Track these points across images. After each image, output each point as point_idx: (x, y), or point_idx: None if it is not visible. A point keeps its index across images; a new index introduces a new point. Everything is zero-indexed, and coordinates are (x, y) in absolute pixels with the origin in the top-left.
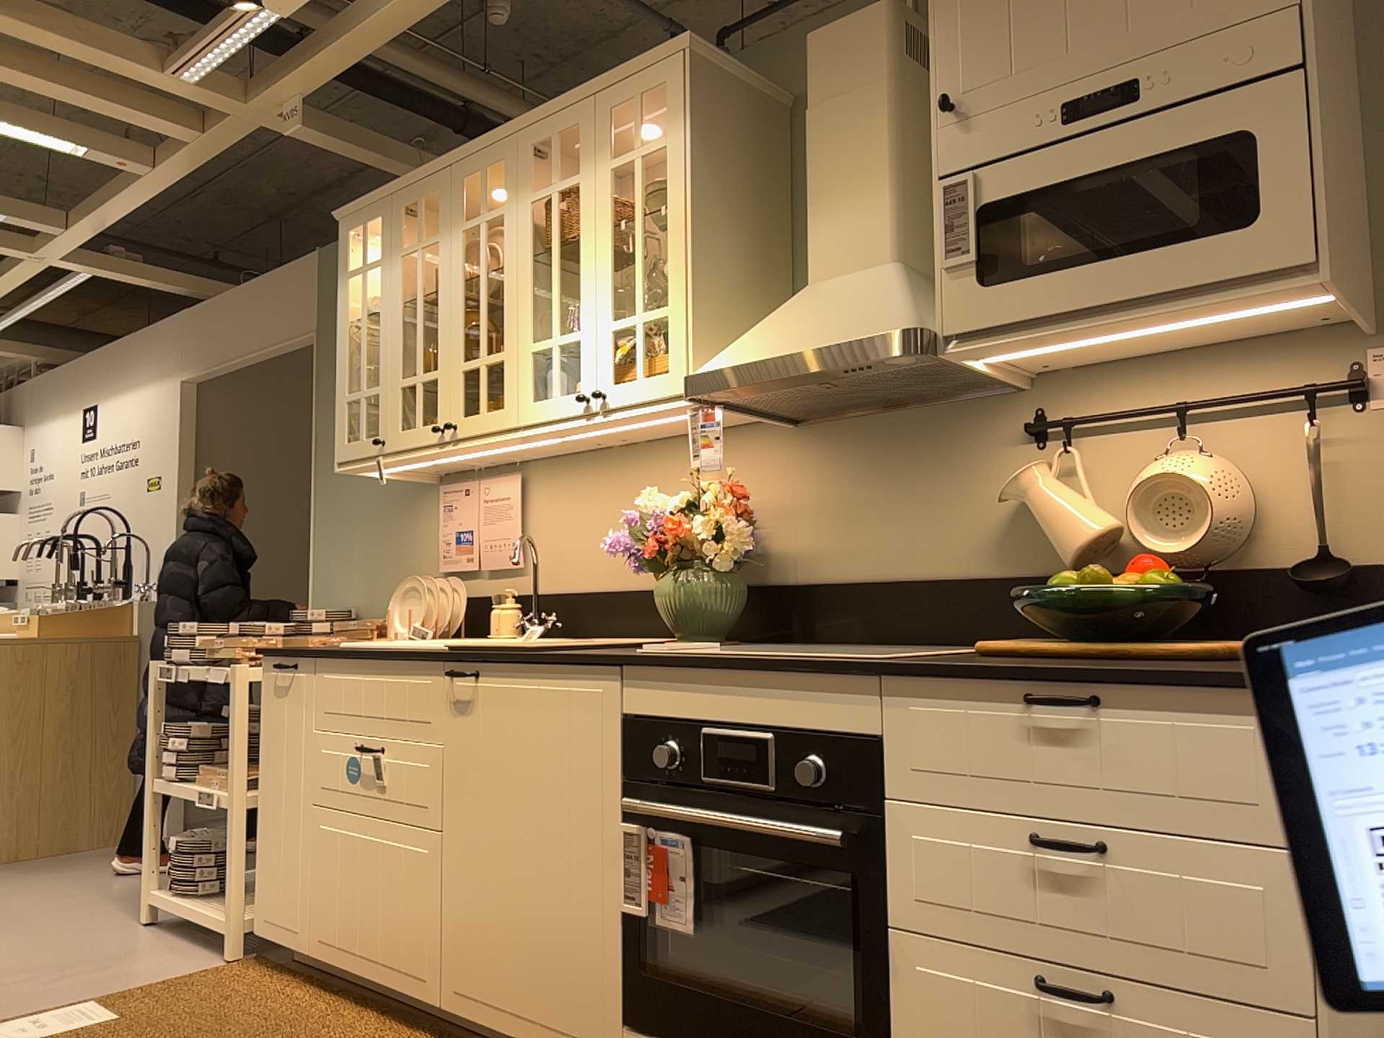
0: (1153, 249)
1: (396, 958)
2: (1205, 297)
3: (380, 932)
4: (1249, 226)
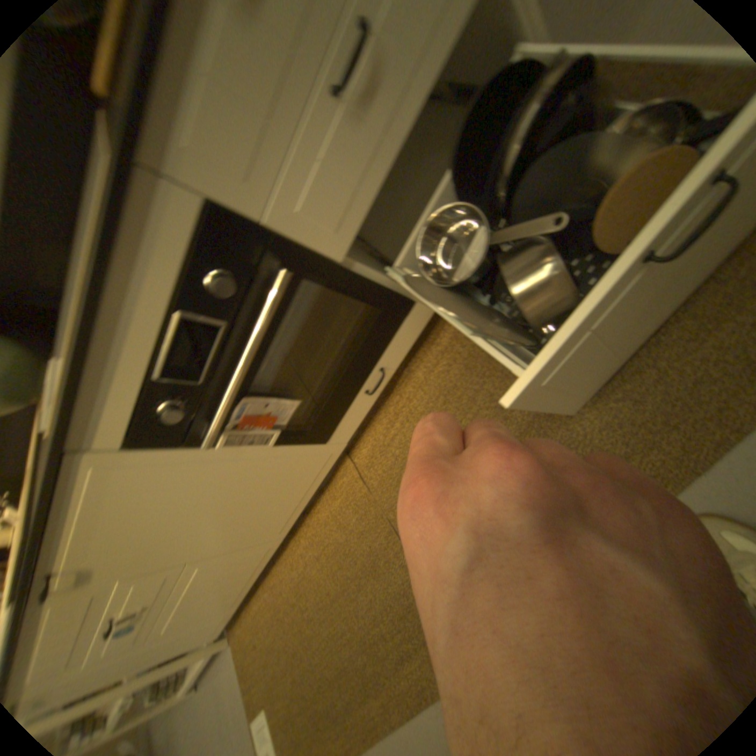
0: None
1: (255, 565)
2: None
3: (239, 577)
4: None
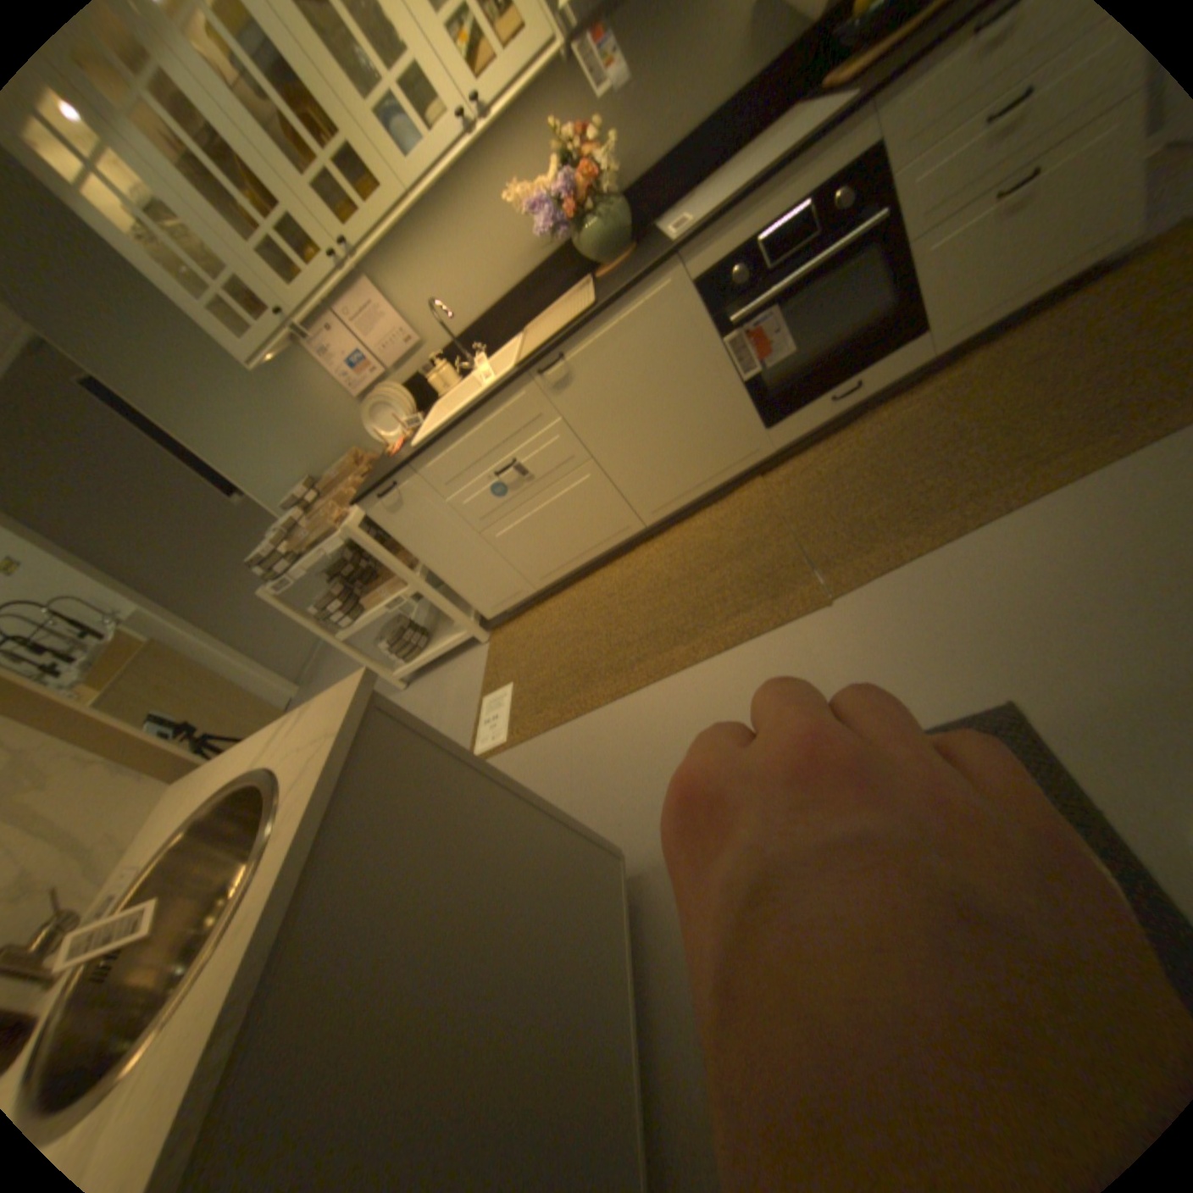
0: None
1: (603, 535)
2: None
3: (583, 535)
4: None
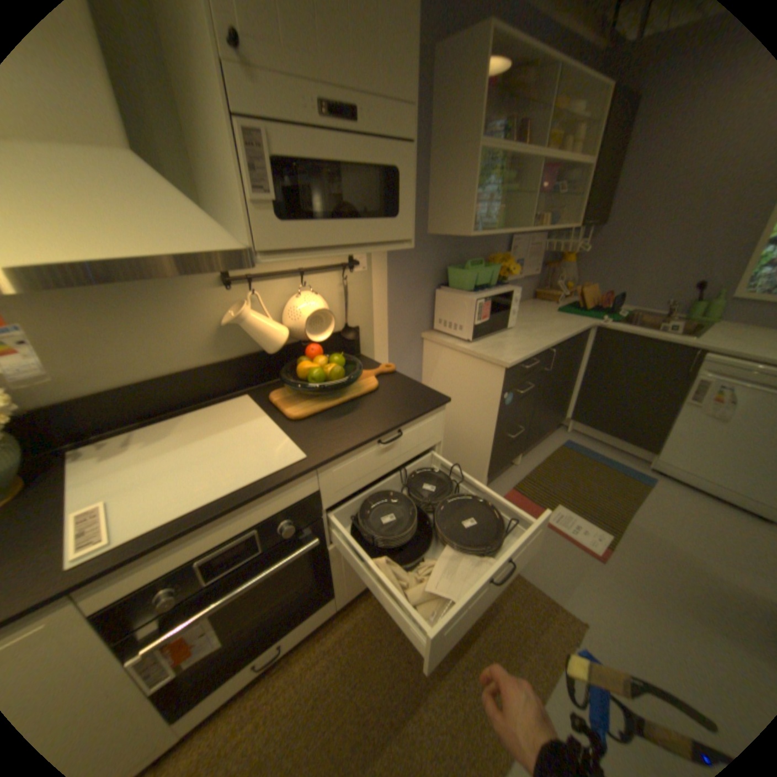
0: (364, 218)
1: None
2: (379, 246)
3: None
4: (396, 217)
